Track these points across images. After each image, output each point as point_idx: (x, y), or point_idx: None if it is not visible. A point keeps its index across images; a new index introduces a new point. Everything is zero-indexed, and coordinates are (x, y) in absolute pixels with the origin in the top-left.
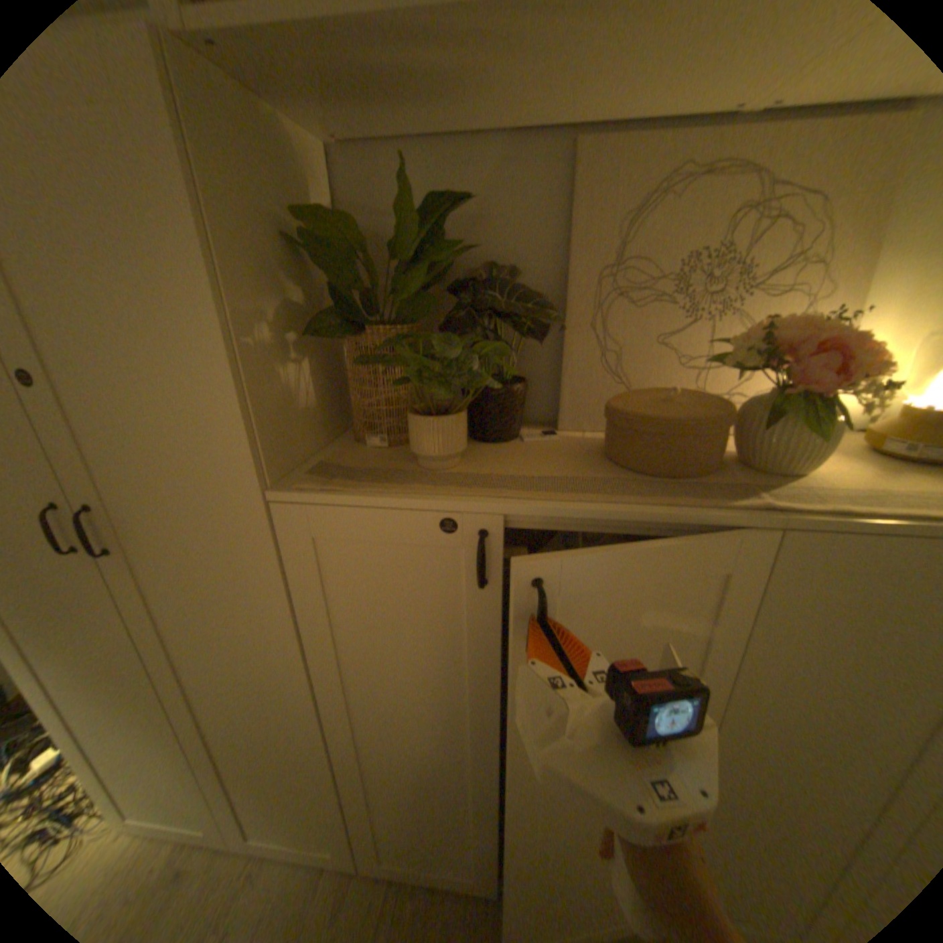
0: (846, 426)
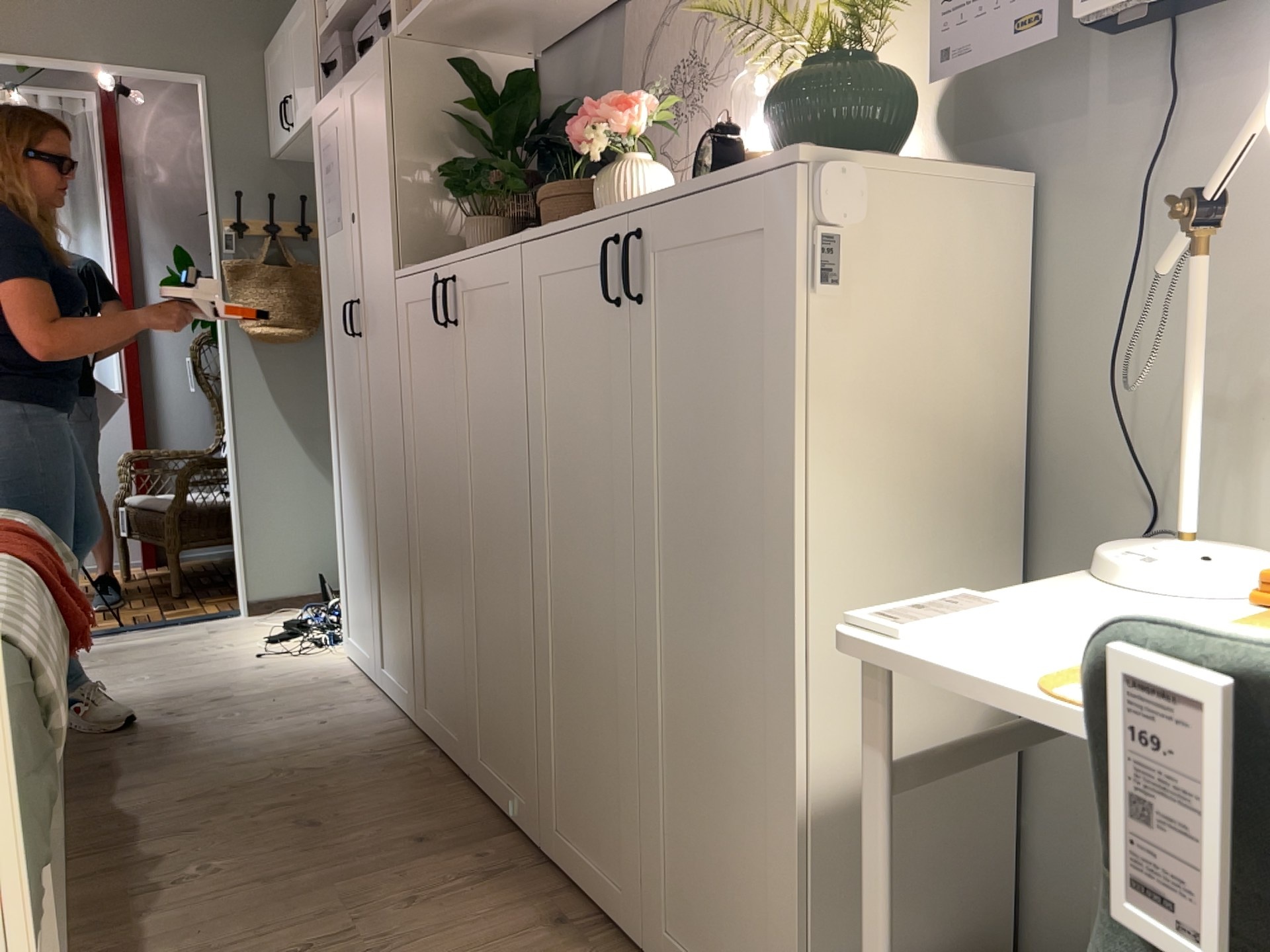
0: (631, 178)
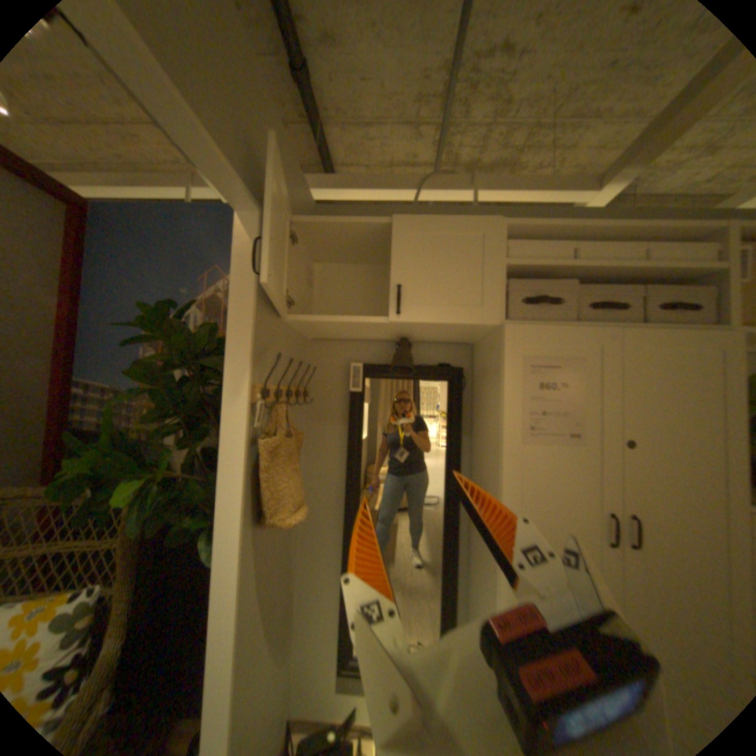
0: None
